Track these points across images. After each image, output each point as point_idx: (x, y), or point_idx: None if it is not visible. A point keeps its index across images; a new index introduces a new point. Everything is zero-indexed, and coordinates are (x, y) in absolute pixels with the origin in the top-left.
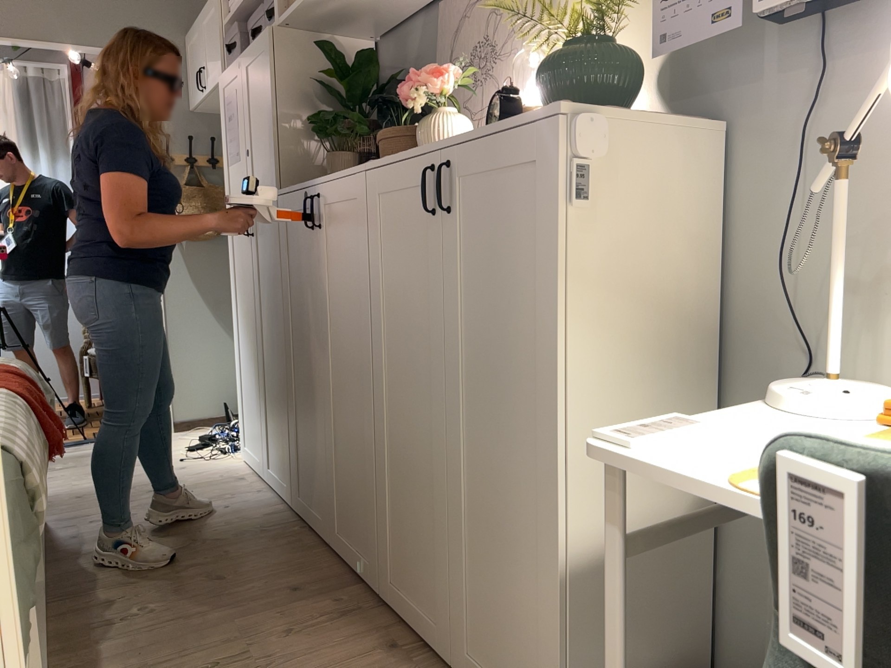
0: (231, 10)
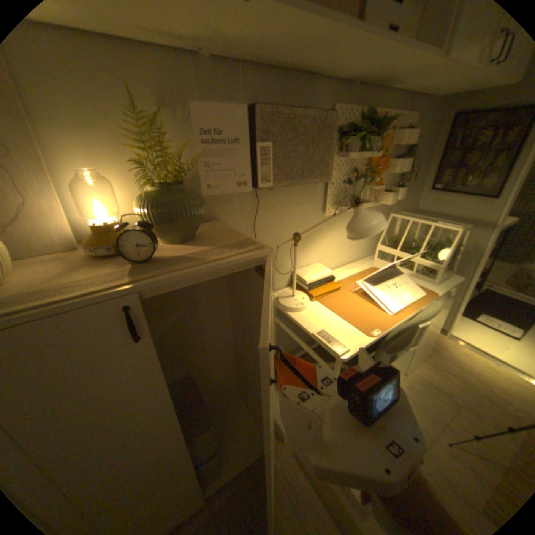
0: None
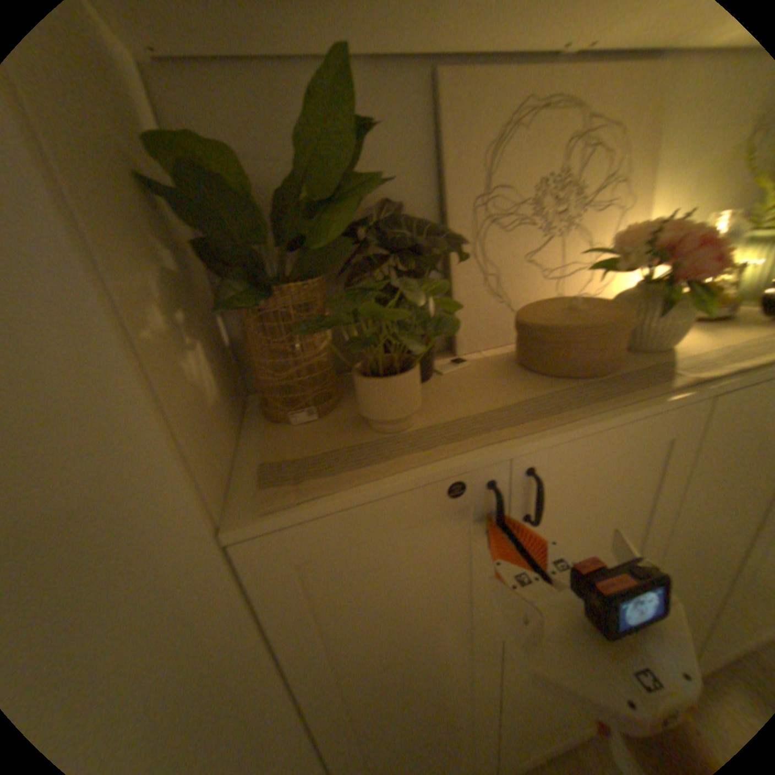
0: None
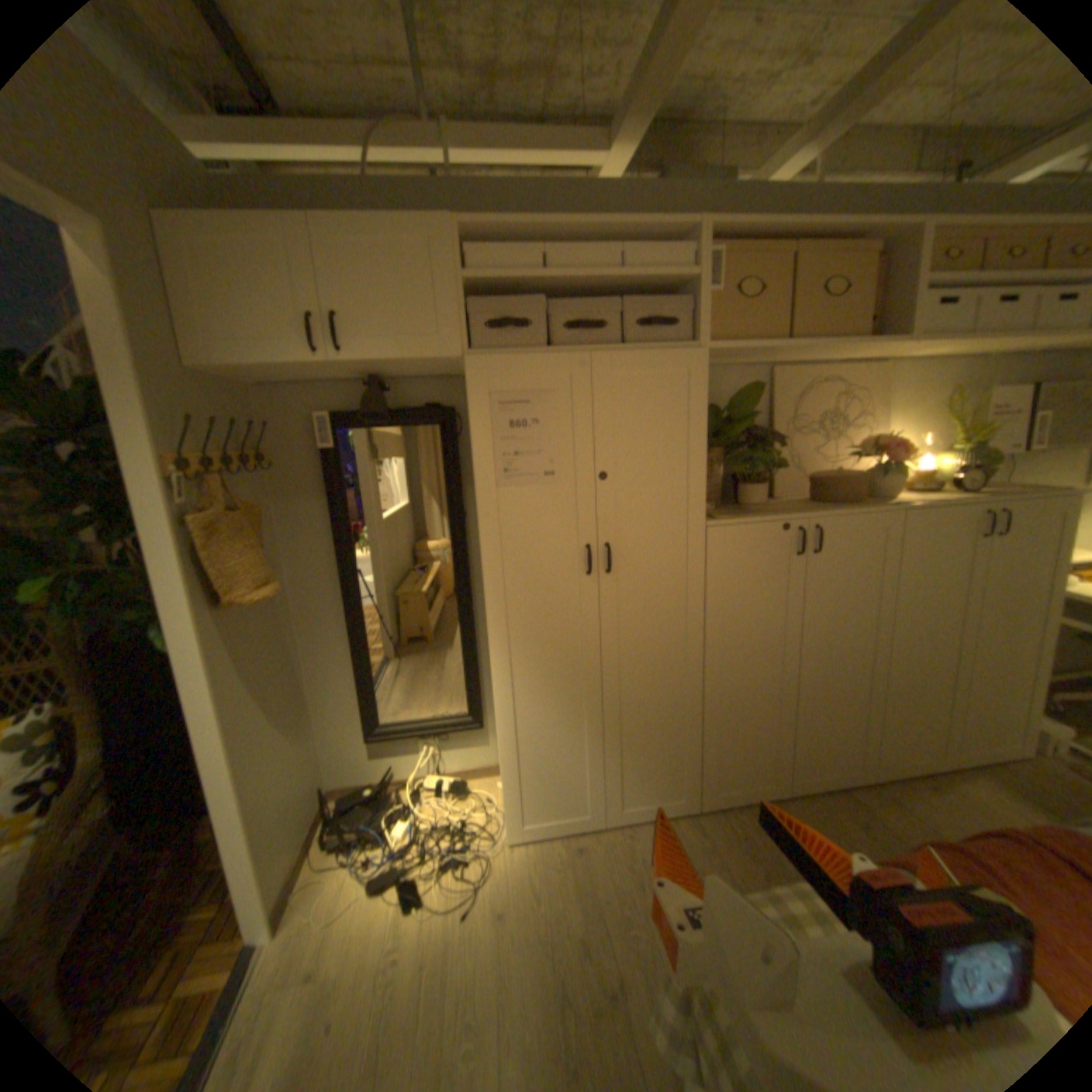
0: (468, 261)
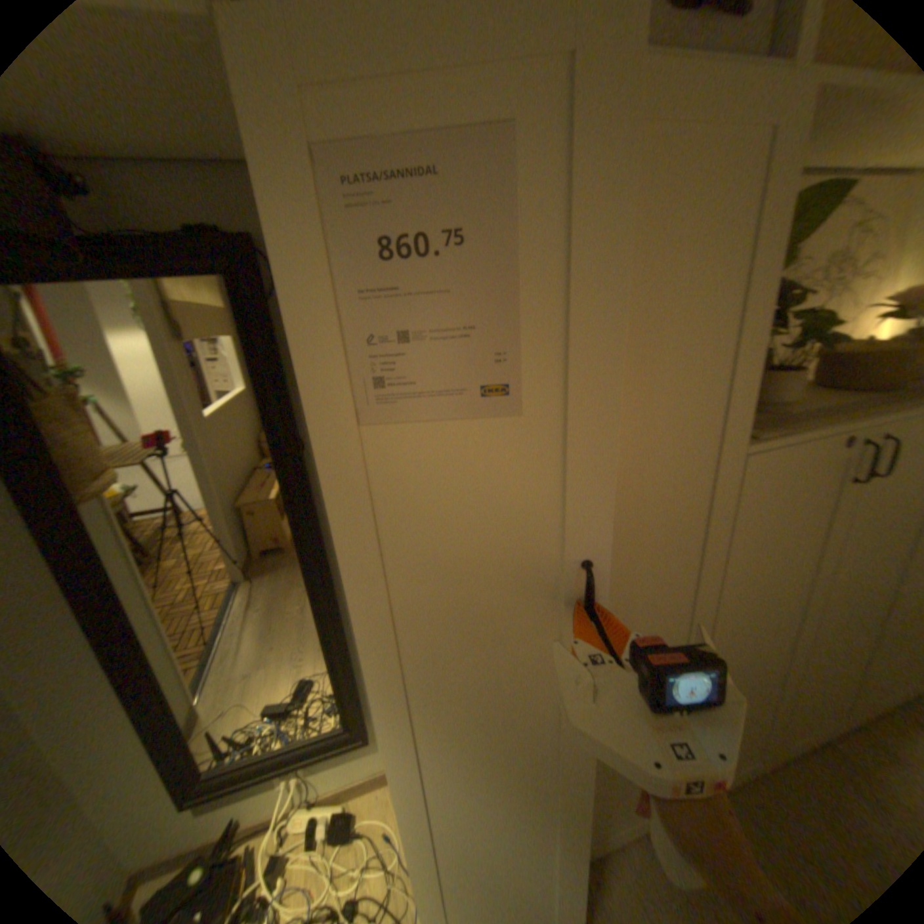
0: None
